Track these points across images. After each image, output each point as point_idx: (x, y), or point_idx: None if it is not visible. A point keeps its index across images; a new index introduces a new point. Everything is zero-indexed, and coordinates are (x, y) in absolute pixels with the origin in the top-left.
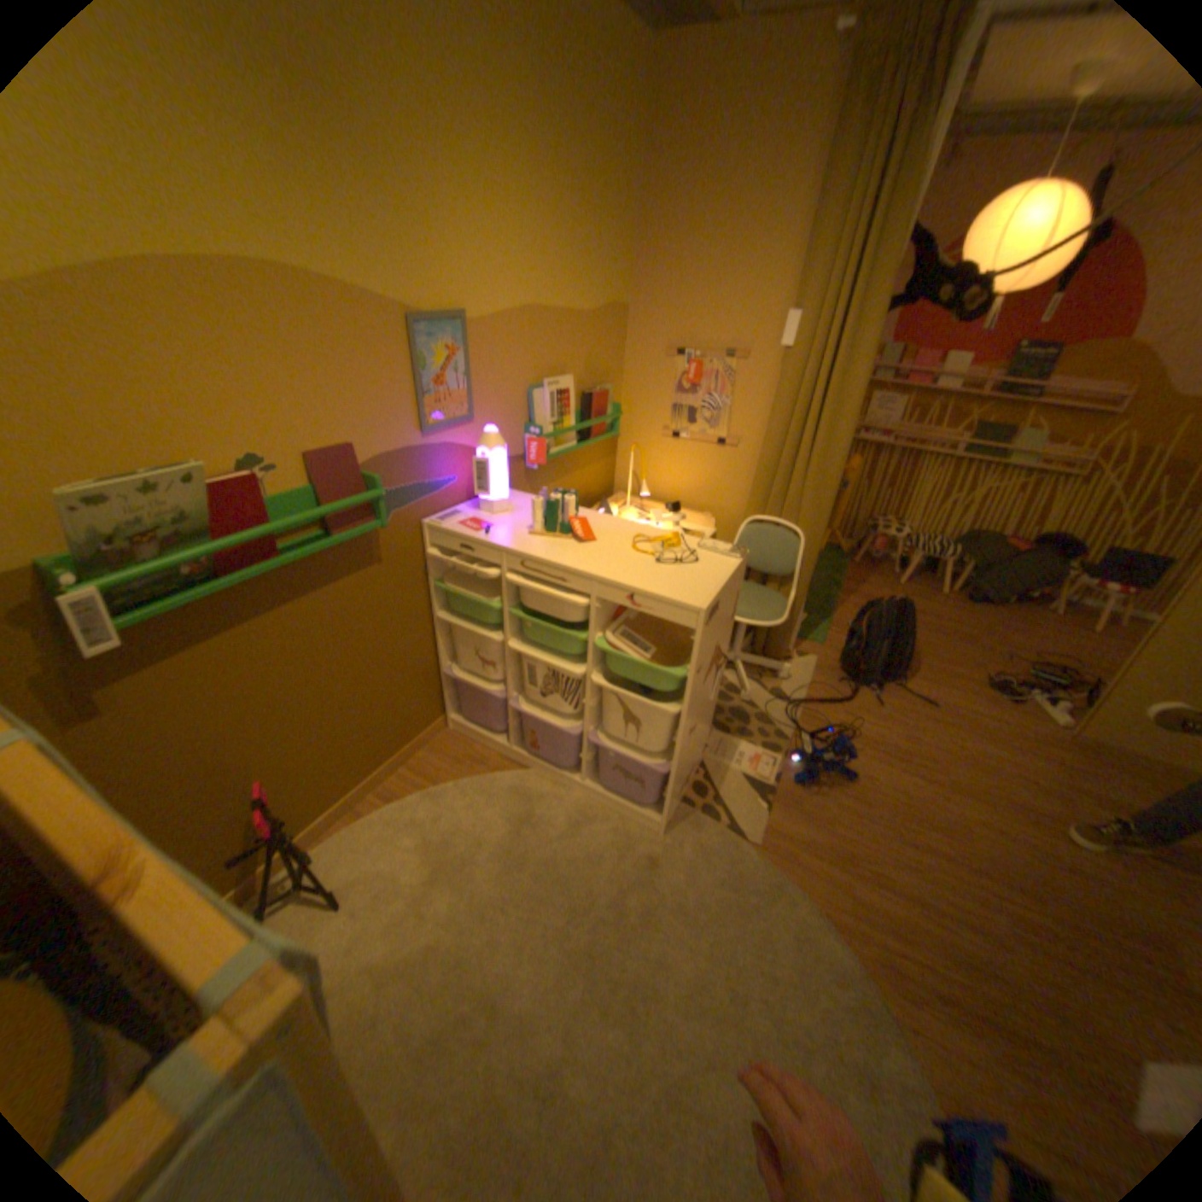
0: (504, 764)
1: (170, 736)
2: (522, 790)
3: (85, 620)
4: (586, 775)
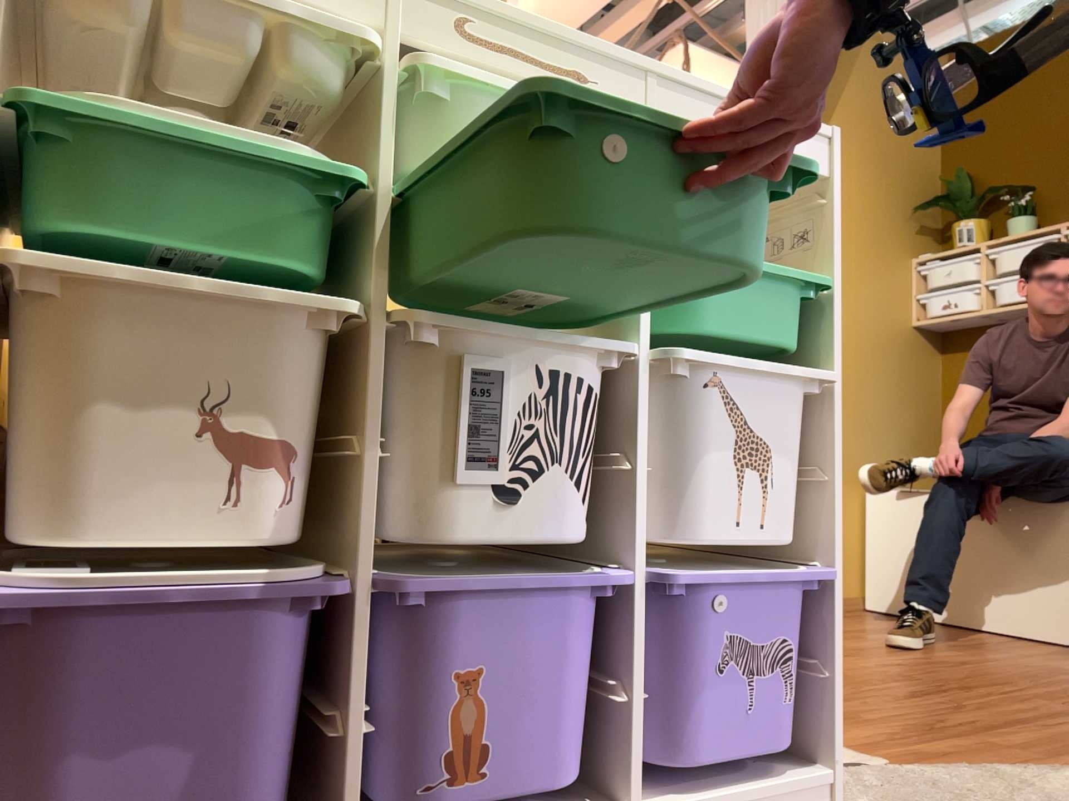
0: None
1: None
2: None
3: None
4: (636, 775)
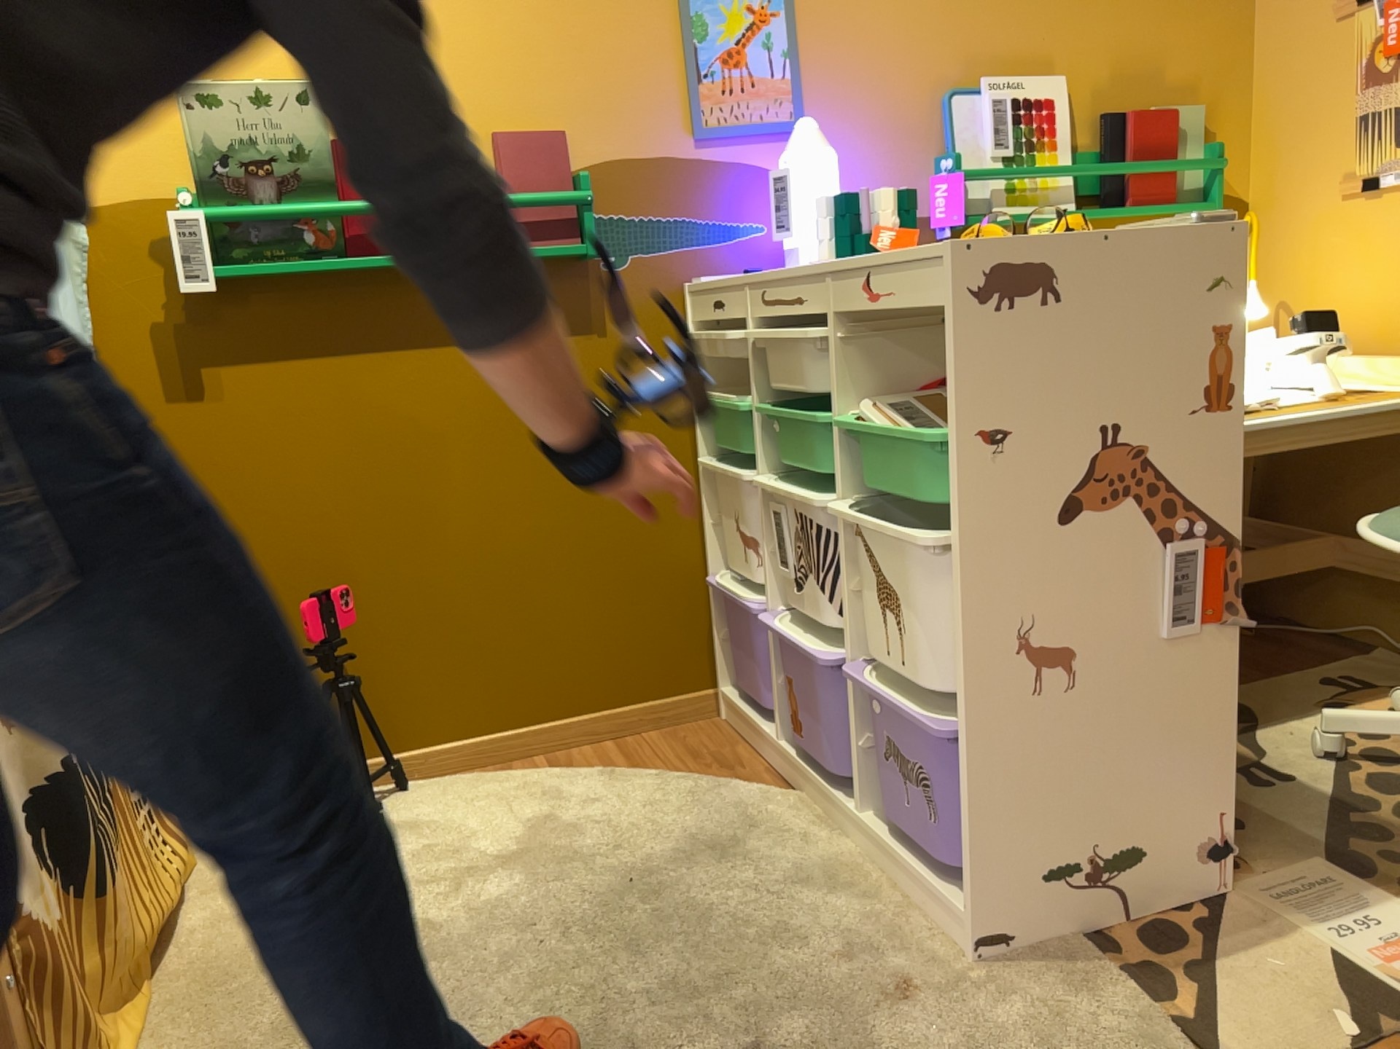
0: (762, 778)
1: (268, 468)
2: (754, 811)
3: (188, 246)
4: (864, 800)
